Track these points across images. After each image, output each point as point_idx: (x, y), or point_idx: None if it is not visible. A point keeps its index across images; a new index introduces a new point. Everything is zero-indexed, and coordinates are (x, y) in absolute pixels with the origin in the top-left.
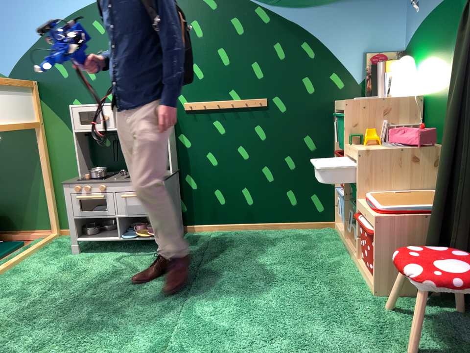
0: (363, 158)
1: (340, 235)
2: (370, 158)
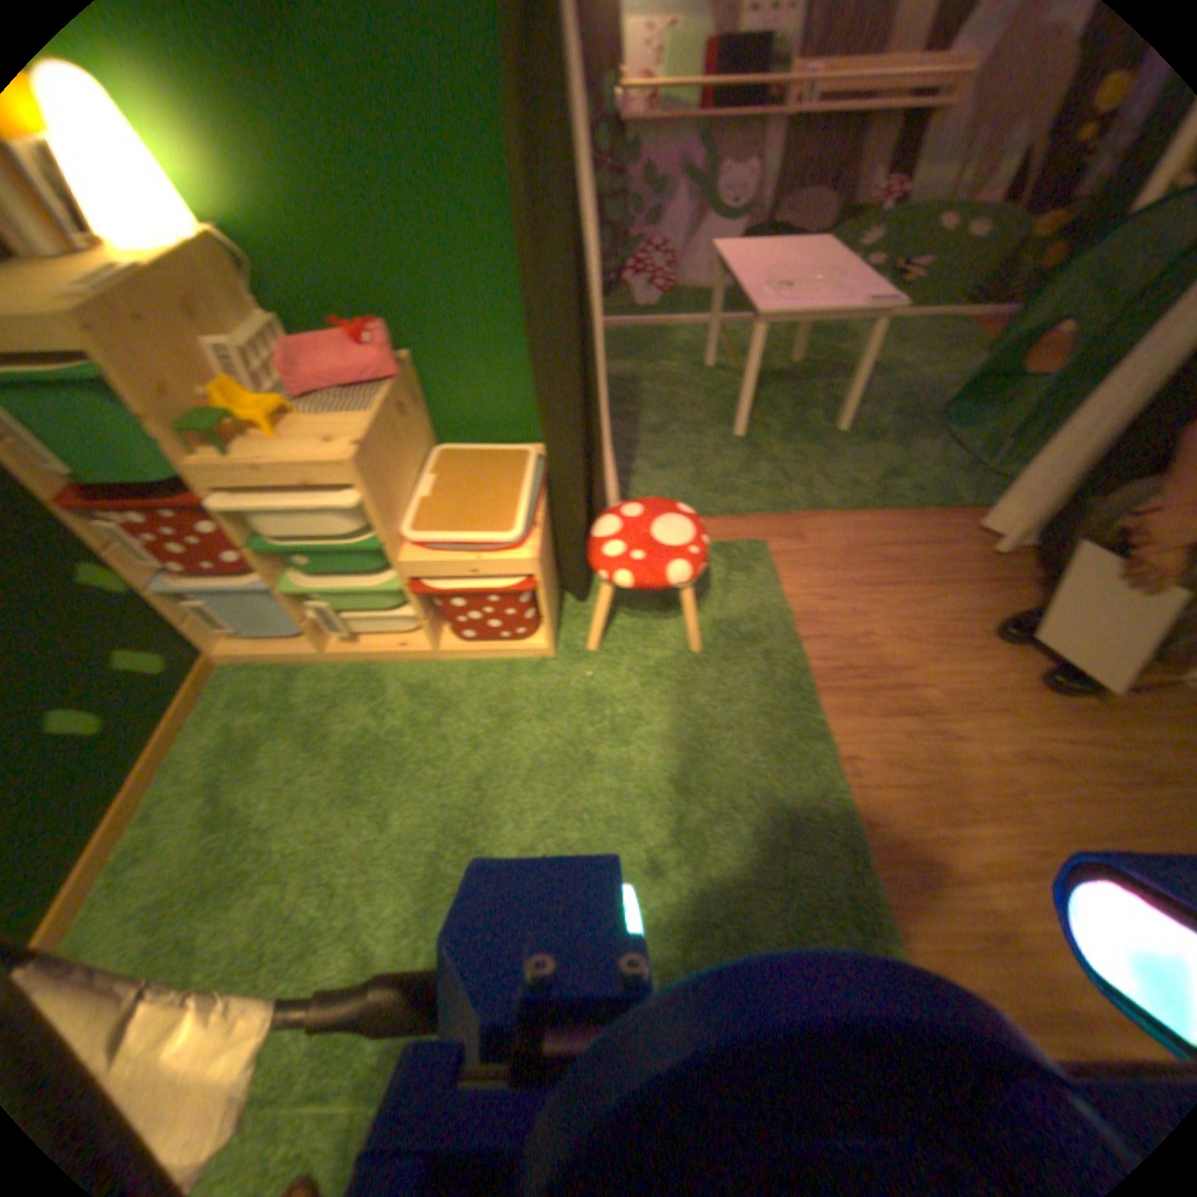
0: (361, 468)
1: (267, 657)
2: (366, 457)
